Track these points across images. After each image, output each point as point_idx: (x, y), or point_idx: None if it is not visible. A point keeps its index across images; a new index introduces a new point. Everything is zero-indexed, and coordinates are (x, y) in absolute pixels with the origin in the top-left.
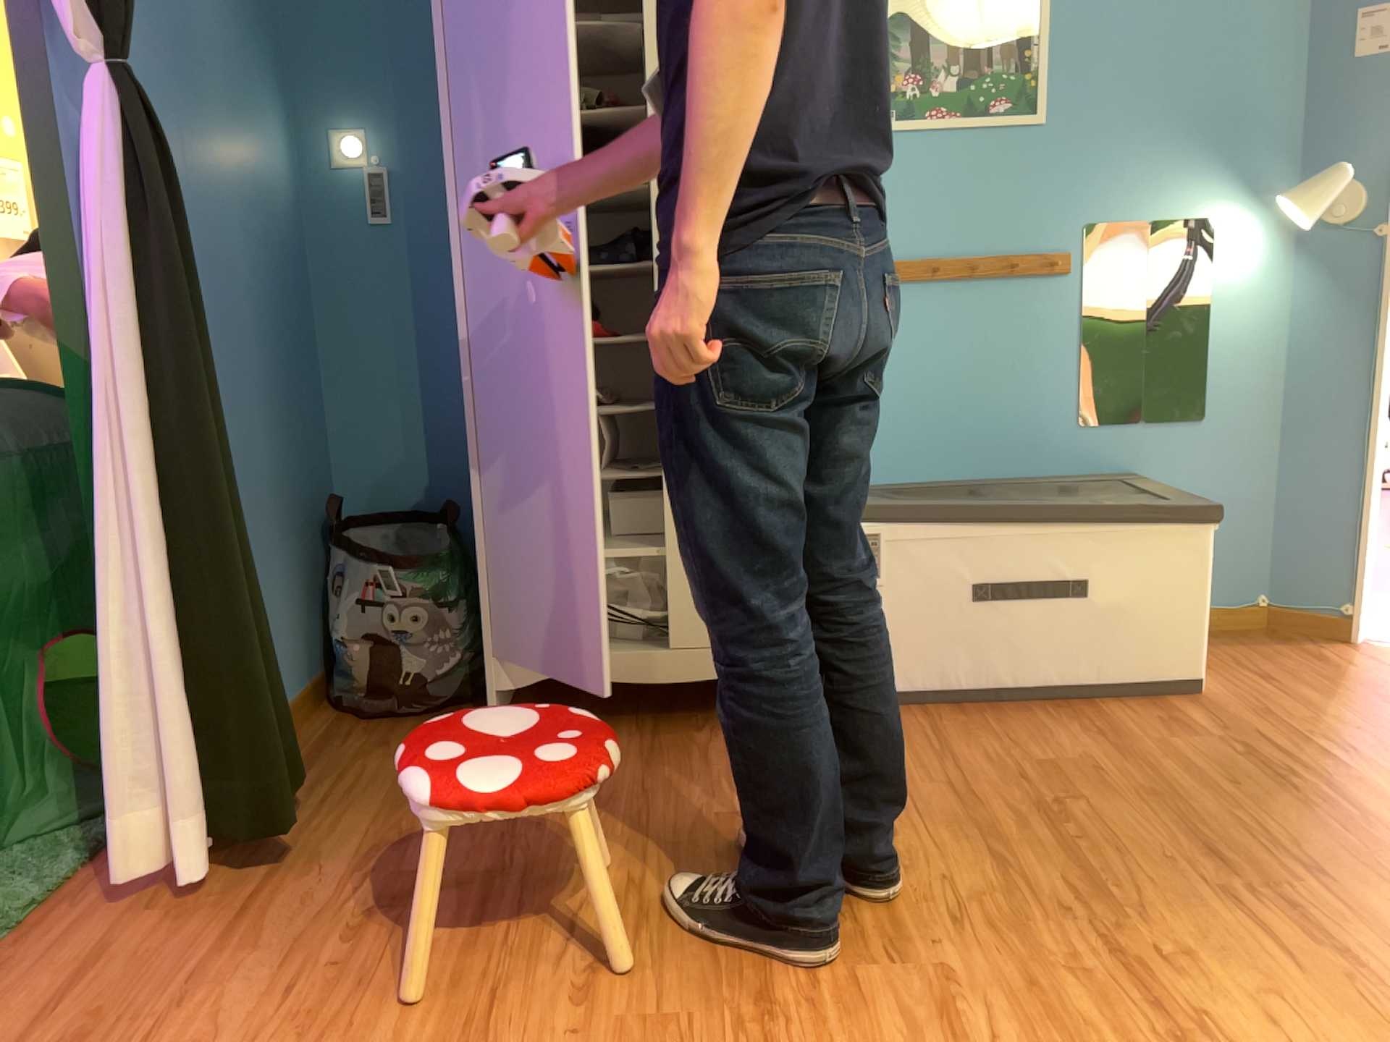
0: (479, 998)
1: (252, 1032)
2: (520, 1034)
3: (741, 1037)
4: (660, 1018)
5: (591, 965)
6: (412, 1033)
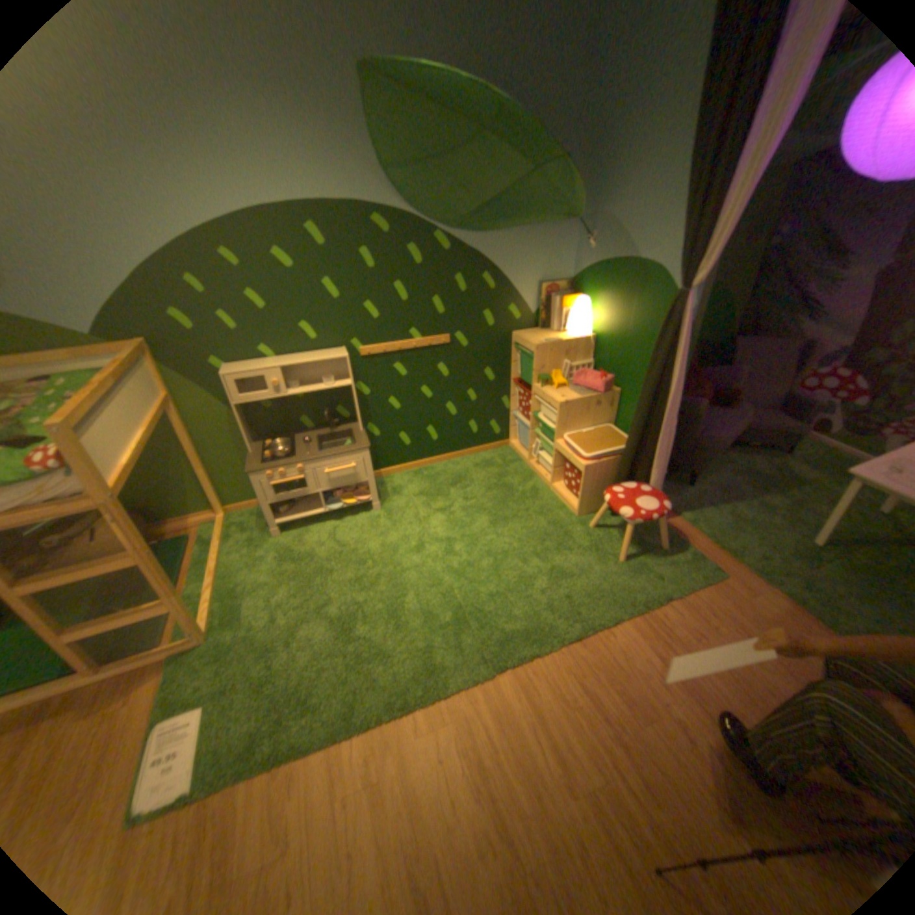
0: (701, 716)
1: (742, 672)
2: (672, 704)
3: (610, 731)
4: (640, 731)
5: (686, 751)
6: (701, 691)
